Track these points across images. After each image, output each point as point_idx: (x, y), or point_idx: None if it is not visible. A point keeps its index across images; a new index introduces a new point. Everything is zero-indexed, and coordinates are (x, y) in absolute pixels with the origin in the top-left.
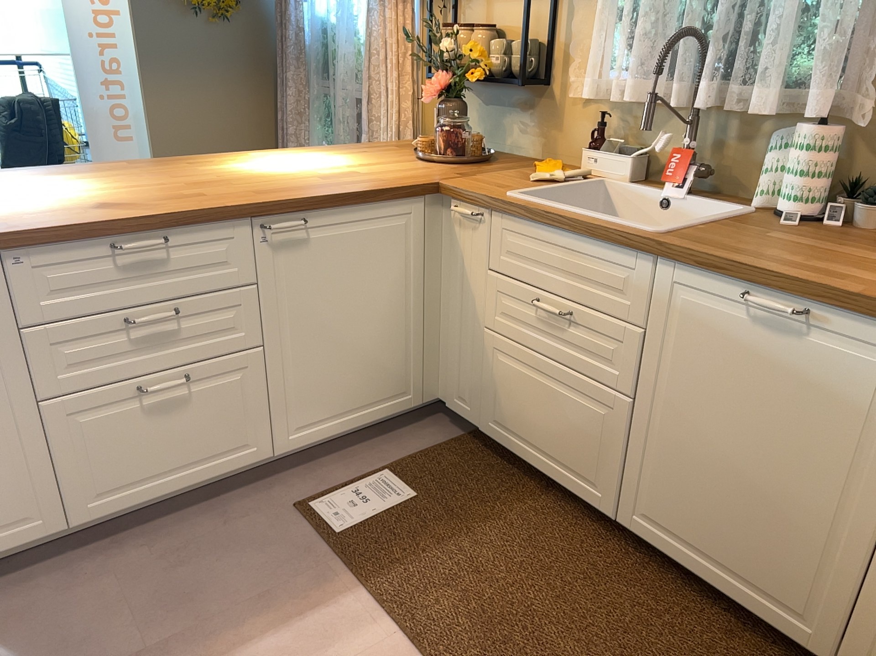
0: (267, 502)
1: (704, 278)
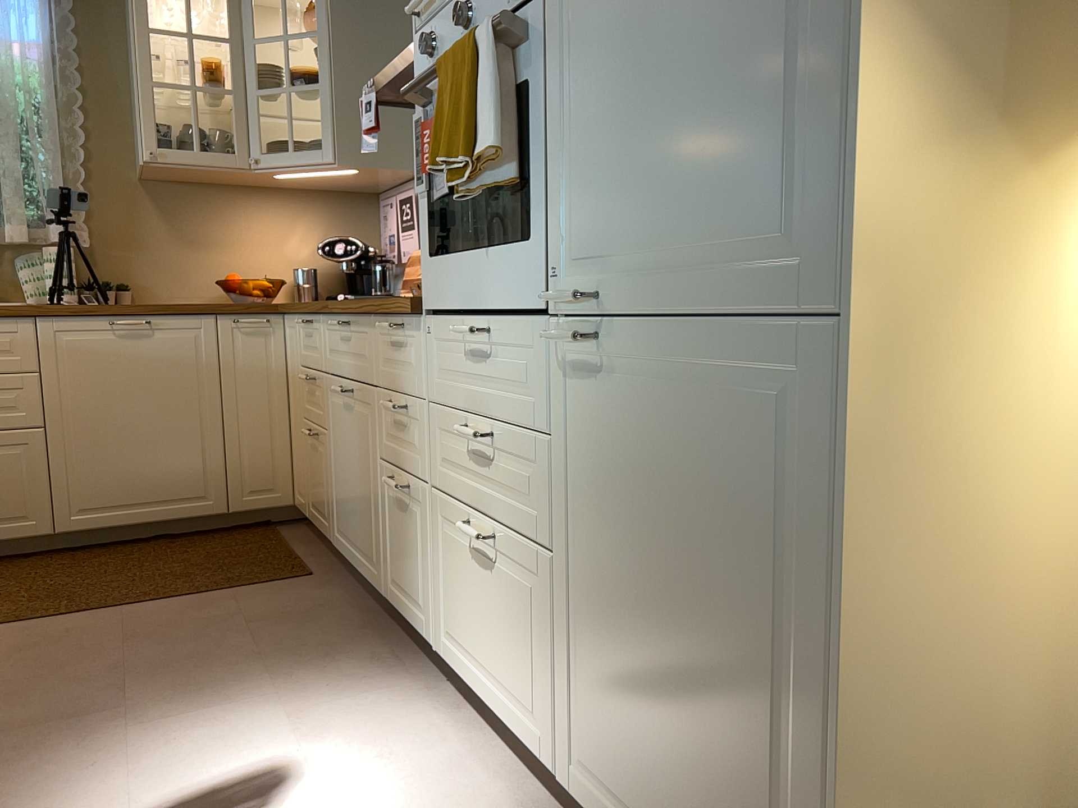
0: None
1: (79, 322)
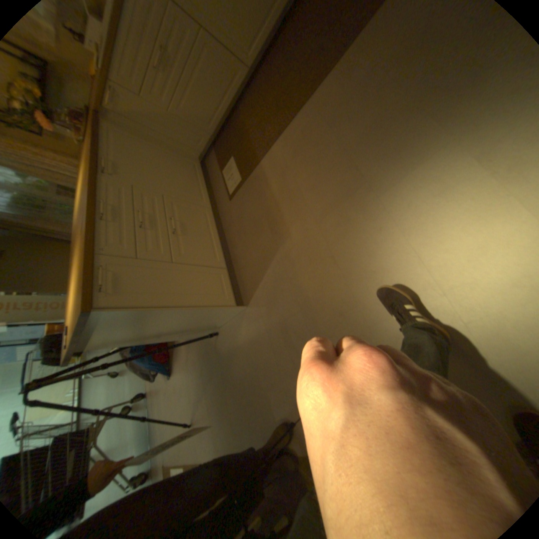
0: (229, 210)
1: None
